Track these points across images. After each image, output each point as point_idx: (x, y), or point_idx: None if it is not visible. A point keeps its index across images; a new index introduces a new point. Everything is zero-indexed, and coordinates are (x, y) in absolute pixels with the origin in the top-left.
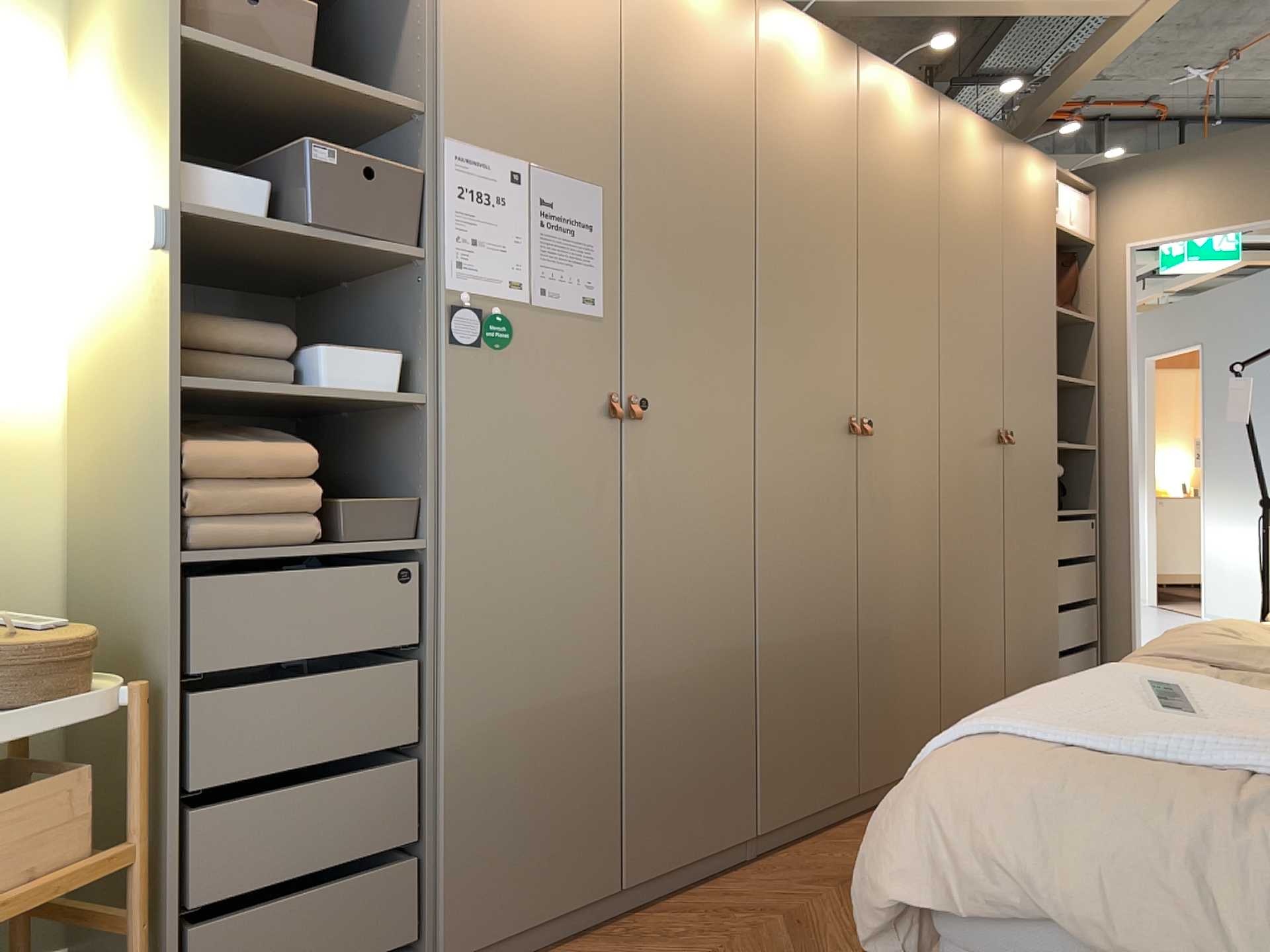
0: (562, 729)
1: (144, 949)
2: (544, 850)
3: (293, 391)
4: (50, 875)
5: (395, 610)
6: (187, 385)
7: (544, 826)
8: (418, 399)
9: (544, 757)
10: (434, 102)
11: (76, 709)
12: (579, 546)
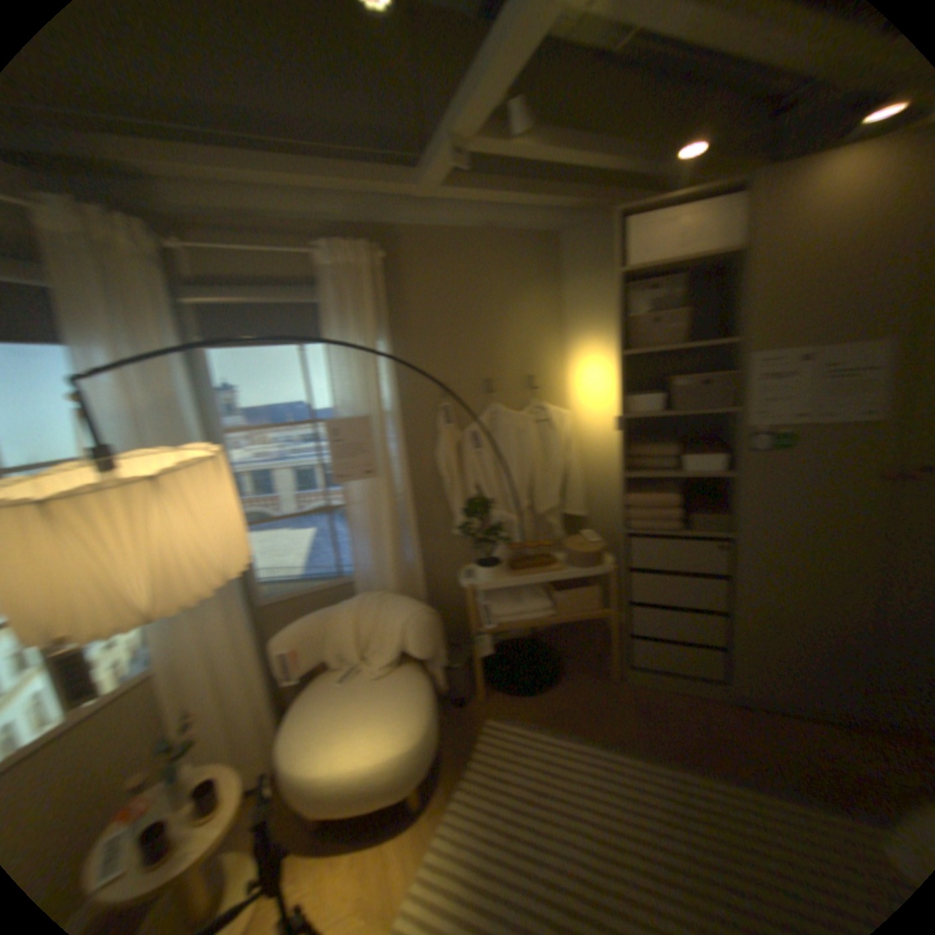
0: (824, 632)
1: (620, 639)
2: (806, 679)
3: (672, 475)
4: (591, 612)
5: (719, 560)
6: (638, 469)
7: (807, 670)
8: (735, 475)
9: (809, 641)
10: (749, 335)
11: (596, 571)
12: (847, 548)
